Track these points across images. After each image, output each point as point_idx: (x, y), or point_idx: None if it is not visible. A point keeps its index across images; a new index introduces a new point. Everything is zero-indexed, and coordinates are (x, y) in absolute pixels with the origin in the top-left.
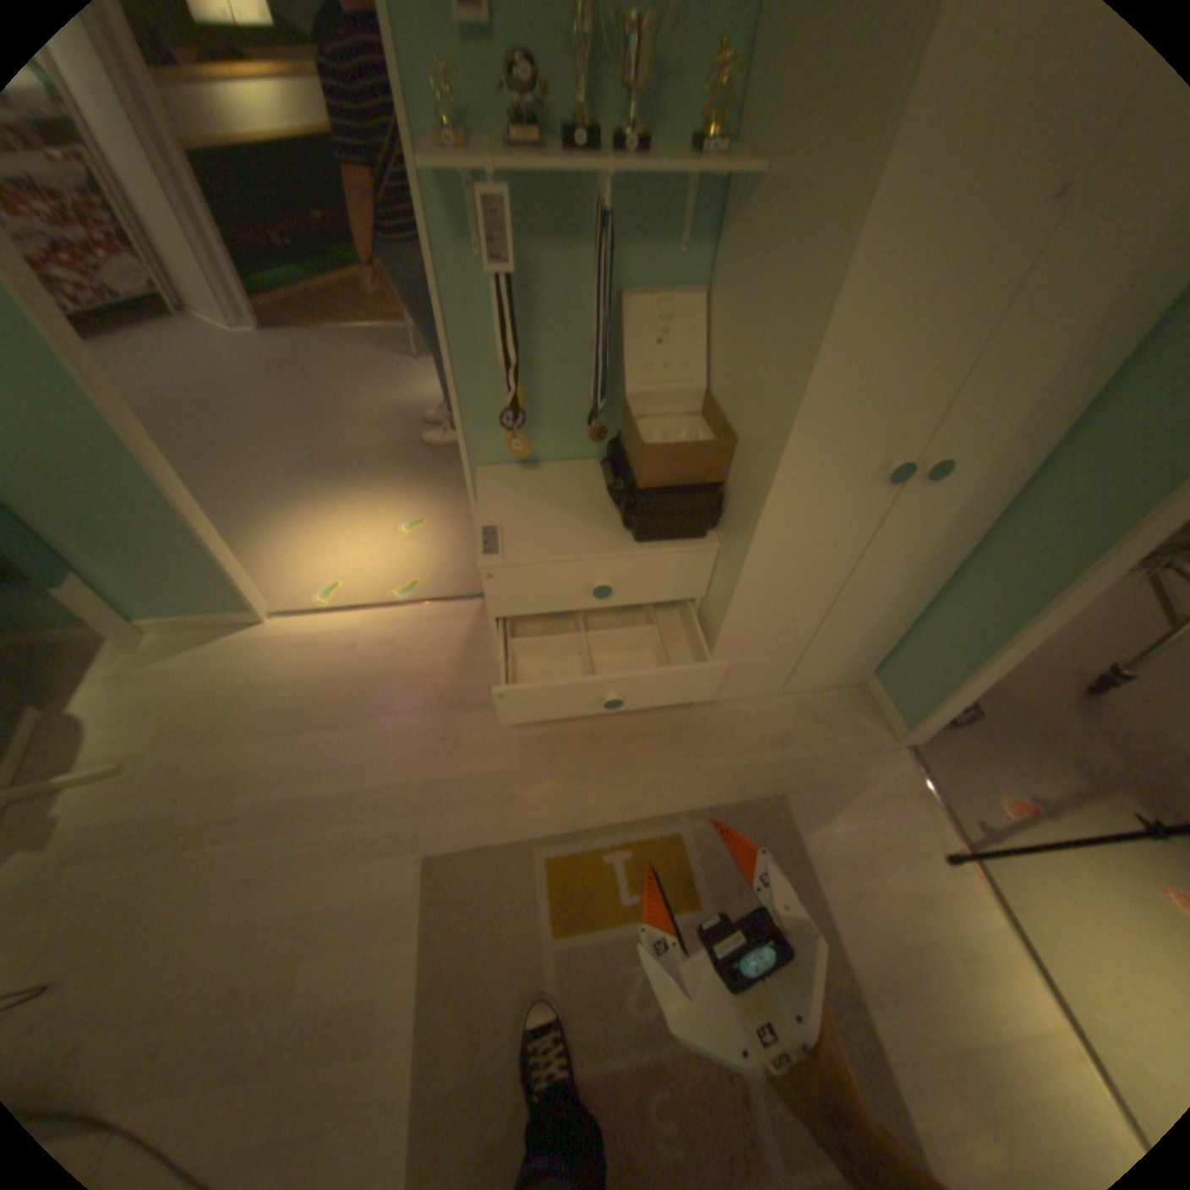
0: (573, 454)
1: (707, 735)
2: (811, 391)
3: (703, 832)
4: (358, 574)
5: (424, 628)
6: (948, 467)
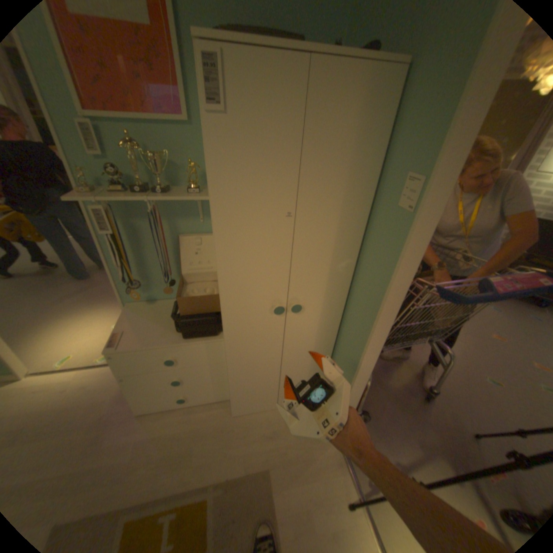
0: (172, 297)
1: (235, 435)
2: (221, 281)
3: (219, 498)
4: (81, 351)
5: (105, 379)
6: (299, 307)
